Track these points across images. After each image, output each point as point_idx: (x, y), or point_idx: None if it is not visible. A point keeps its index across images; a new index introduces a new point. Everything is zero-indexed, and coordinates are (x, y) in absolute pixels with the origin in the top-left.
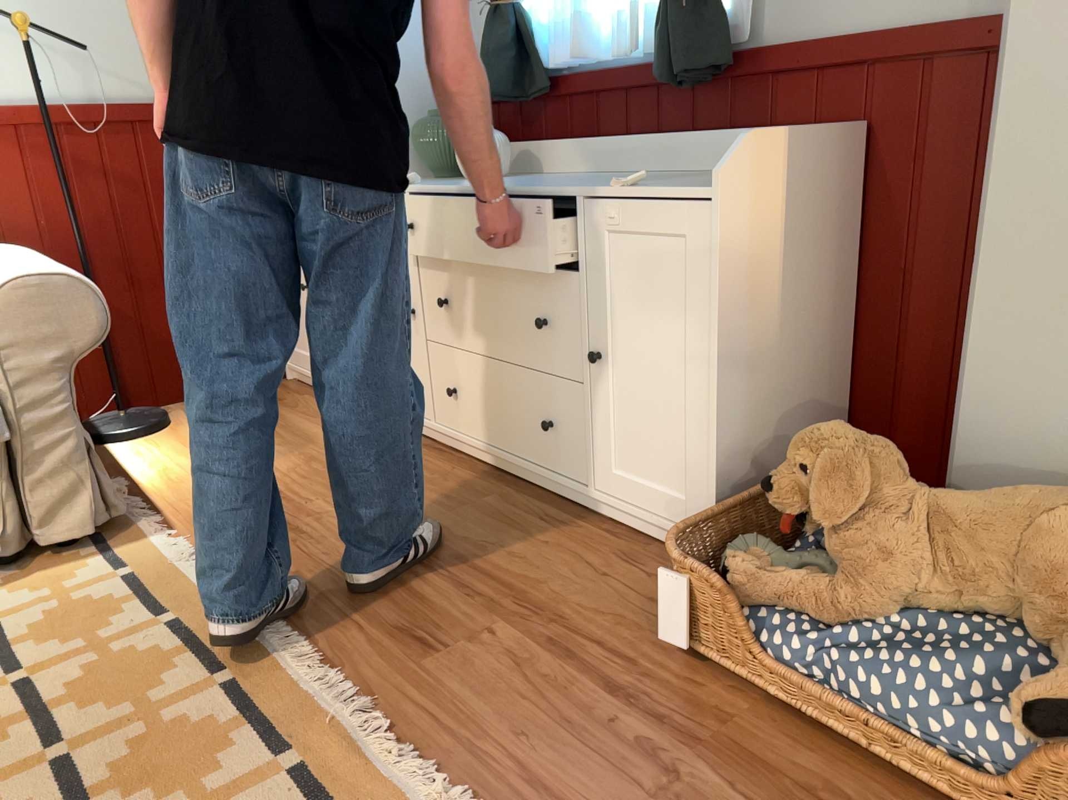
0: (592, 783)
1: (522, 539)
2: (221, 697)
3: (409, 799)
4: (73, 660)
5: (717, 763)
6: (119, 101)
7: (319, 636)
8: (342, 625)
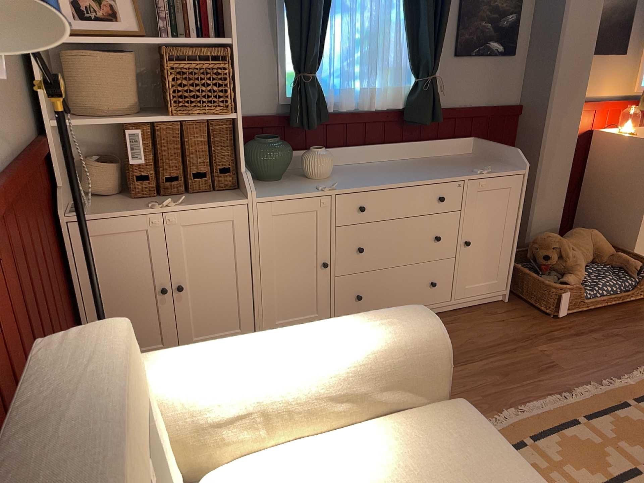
0: (624, 348)
1: (465, 332)
2: (595, 421)
3: (643, 379)
4: (569, 476)
5: (610, 328)
6: (2, 160)
7: (543, 393)
8: (534, 386)
